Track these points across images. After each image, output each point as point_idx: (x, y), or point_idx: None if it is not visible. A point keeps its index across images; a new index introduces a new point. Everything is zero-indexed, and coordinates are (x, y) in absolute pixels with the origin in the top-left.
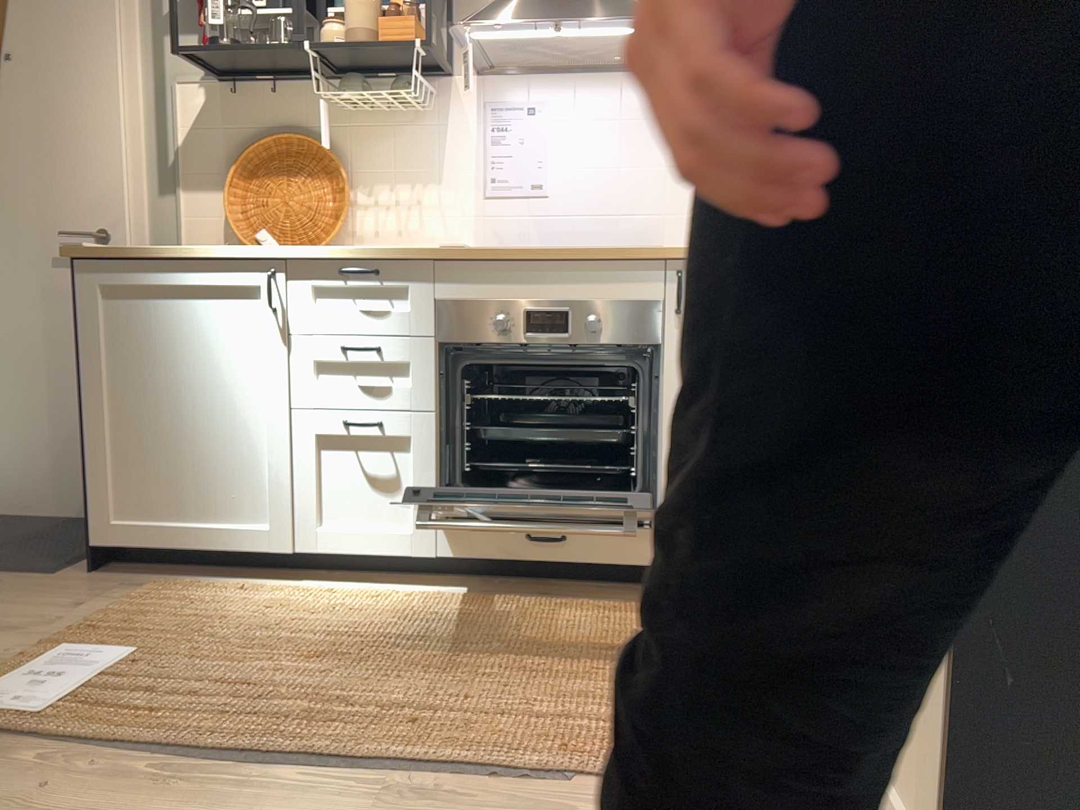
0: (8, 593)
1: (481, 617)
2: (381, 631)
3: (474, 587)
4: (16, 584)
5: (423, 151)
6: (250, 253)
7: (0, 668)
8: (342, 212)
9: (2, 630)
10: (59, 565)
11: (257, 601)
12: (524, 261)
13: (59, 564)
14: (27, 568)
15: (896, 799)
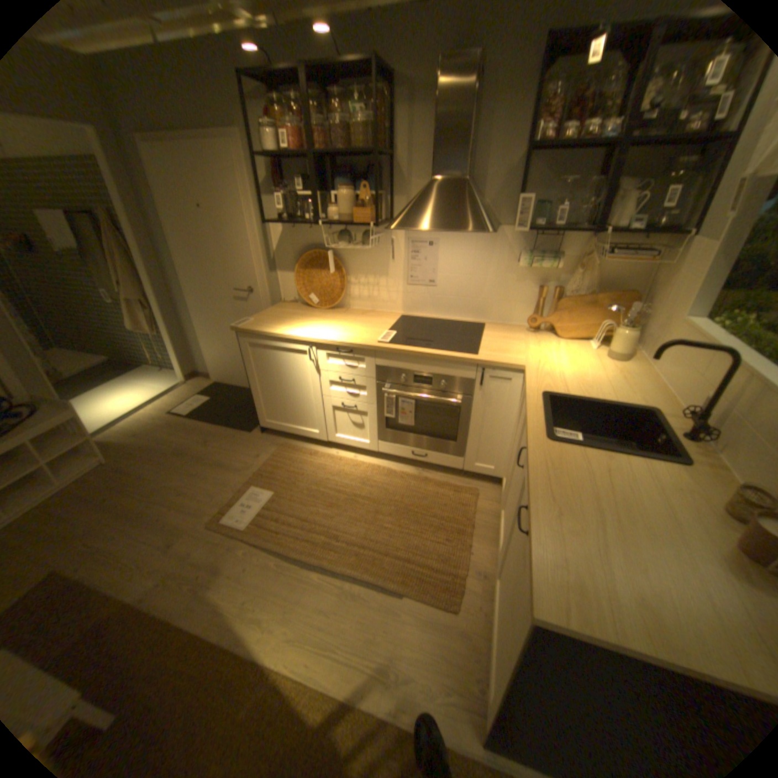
0: (236, 443)
1: (390, 483)
2: (353, 489)
3: (392, 459)
4: (239, 437)
5: (380, 260)
6: (301, 339)
7: (233, 494)
8: (344, 289)
9: (234, 468)
10: (252, 425)
11: (314, 462)
12: (412, 356)
13: (252, 425)
14: (242, 427)
15: (491, 662)
